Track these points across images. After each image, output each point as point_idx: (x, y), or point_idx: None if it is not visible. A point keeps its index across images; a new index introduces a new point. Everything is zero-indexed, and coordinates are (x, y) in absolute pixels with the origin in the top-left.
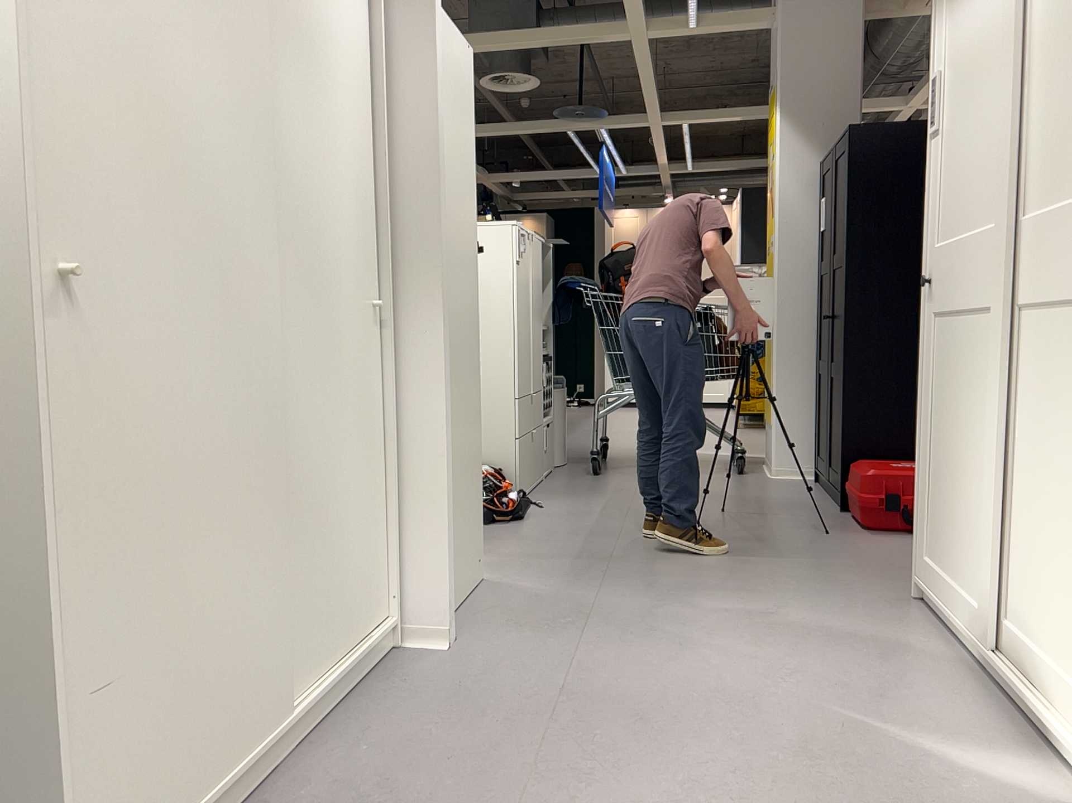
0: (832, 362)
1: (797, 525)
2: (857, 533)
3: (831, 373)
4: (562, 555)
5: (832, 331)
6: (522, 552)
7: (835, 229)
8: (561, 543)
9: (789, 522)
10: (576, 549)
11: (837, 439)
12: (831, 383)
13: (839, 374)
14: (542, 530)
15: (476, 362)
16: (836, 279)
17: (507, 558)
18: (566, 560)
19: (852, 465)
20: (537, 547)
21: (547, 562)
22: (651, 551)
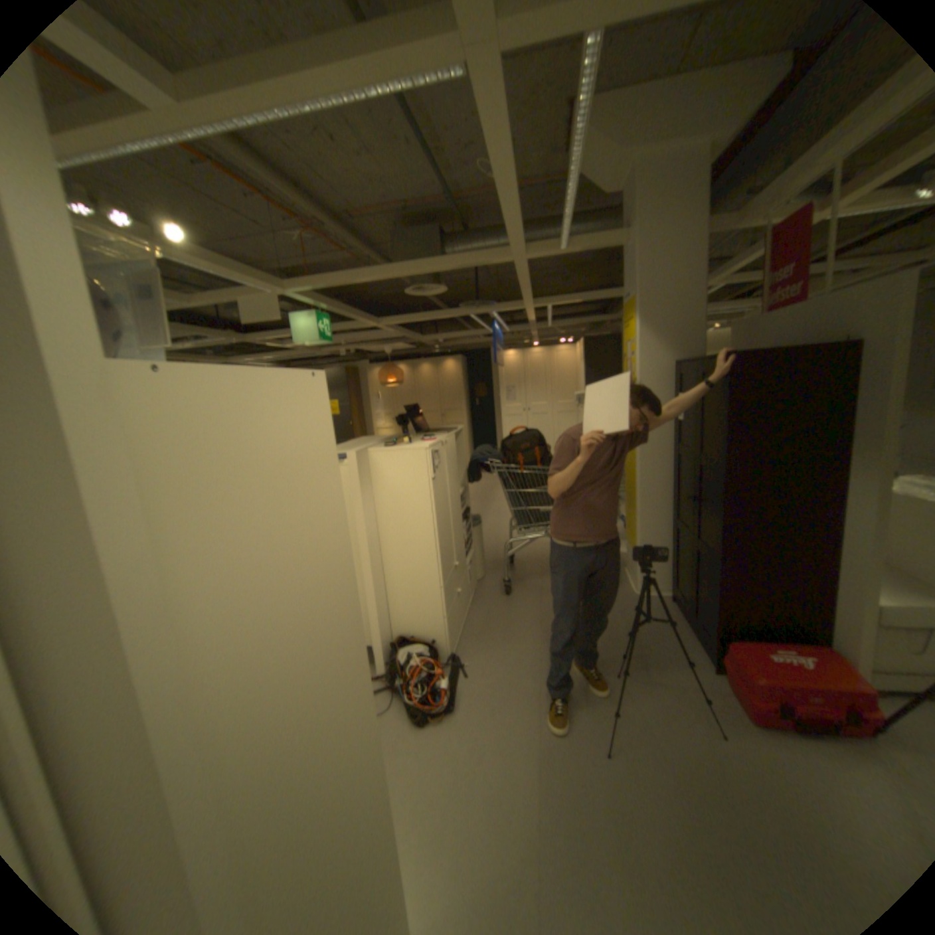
0: (704, 545)
1: (694, 721)
2: (757, 742)
3: (702, 551)
4: (491, 833)
5: (703, 519)
6: (452, 824)
7: (707, 434)
8: (489, 788)
9: (684, 710)
10: (504, 810)
11: (717, 620)
12: (702, 559)
13: (719, 569)
14: (470, 743)
15: (372, 753)
16: (710, 480)
17: (437, 848)
18: (496, 853)
19: (735, 652)
20: (467, 802)
21: (477, 858)
22: (576, 809)
